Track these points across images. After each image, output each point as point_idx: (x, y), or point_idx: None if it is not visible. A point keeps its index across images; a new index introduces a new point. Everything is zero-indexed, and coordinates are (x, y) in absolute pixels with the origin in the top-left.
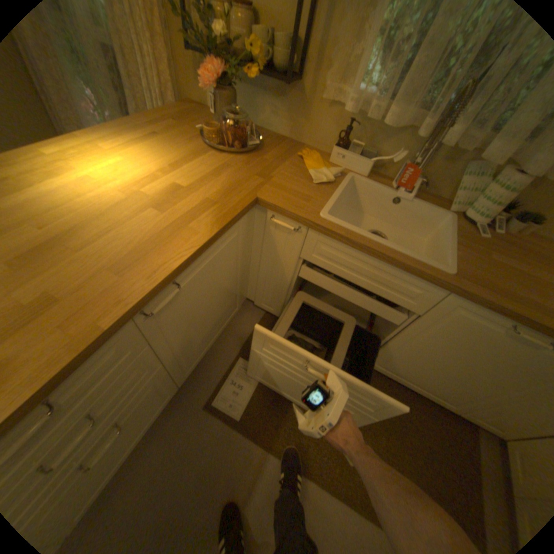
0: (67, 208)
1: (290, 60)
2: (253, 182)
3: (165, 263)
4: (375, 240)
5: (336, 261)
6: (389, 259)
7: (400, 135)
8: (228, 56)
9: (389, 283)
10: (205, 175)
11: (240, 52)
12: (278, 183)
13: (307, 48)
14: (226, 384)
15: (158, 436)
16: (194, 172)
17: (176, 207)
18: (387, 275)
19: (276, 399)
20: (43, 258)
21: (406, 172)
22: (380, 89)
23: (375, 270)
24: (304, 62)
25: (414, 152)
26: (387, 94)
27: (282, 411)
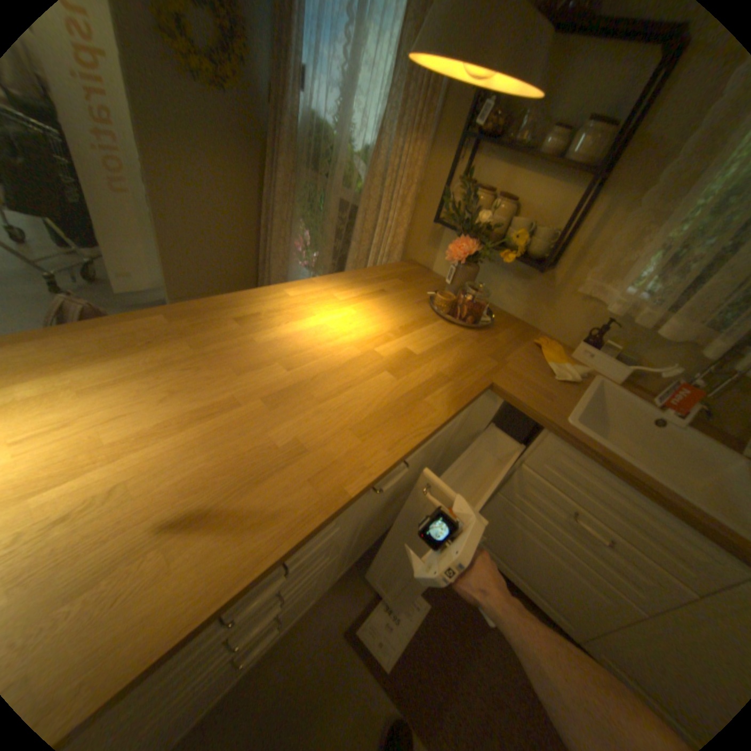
0: (312, 355)
1: (549, 251)
2: (488, 364)
3: (406, 438)
4: (644, 471)
5: (578, 483)
6: (665, 502)
7: (673, 348)
8: (485, 240)
9: (656, 533)
10: (437, 347)
11: (497, 237)
12: (515, 371)
13: (569, 243)
14: (380, 609)
15: (283, 656)
16: (426, 341)
17: (411, 376)
18: (655, 522)
19: (444, 659)
20: (294, 403)
21: (680, 393)
22: (657, 299)
23: (637, 509)
24: (562, 255)
25: (690, 370)
26: (666, 305)
27: (452, 683)
